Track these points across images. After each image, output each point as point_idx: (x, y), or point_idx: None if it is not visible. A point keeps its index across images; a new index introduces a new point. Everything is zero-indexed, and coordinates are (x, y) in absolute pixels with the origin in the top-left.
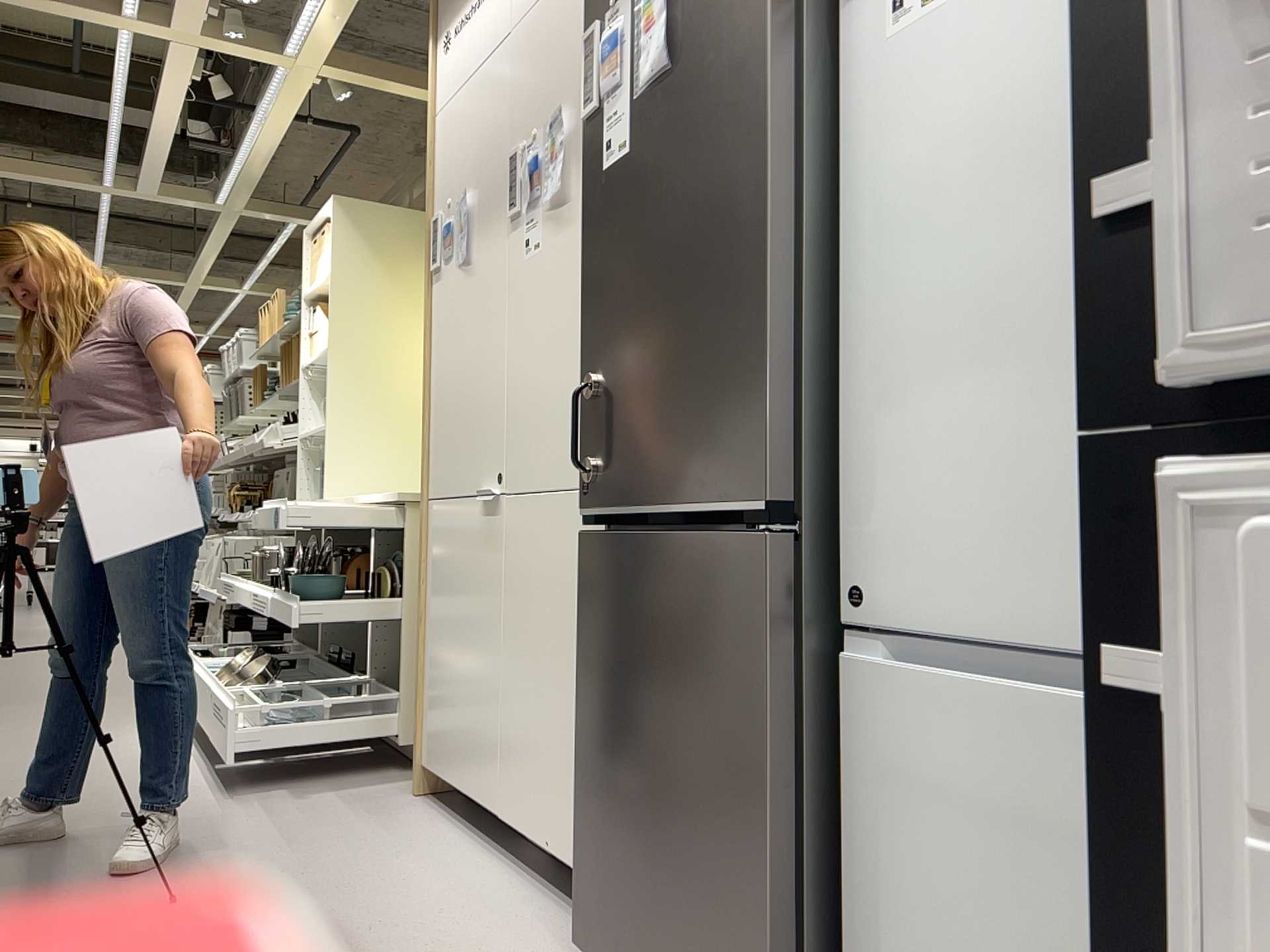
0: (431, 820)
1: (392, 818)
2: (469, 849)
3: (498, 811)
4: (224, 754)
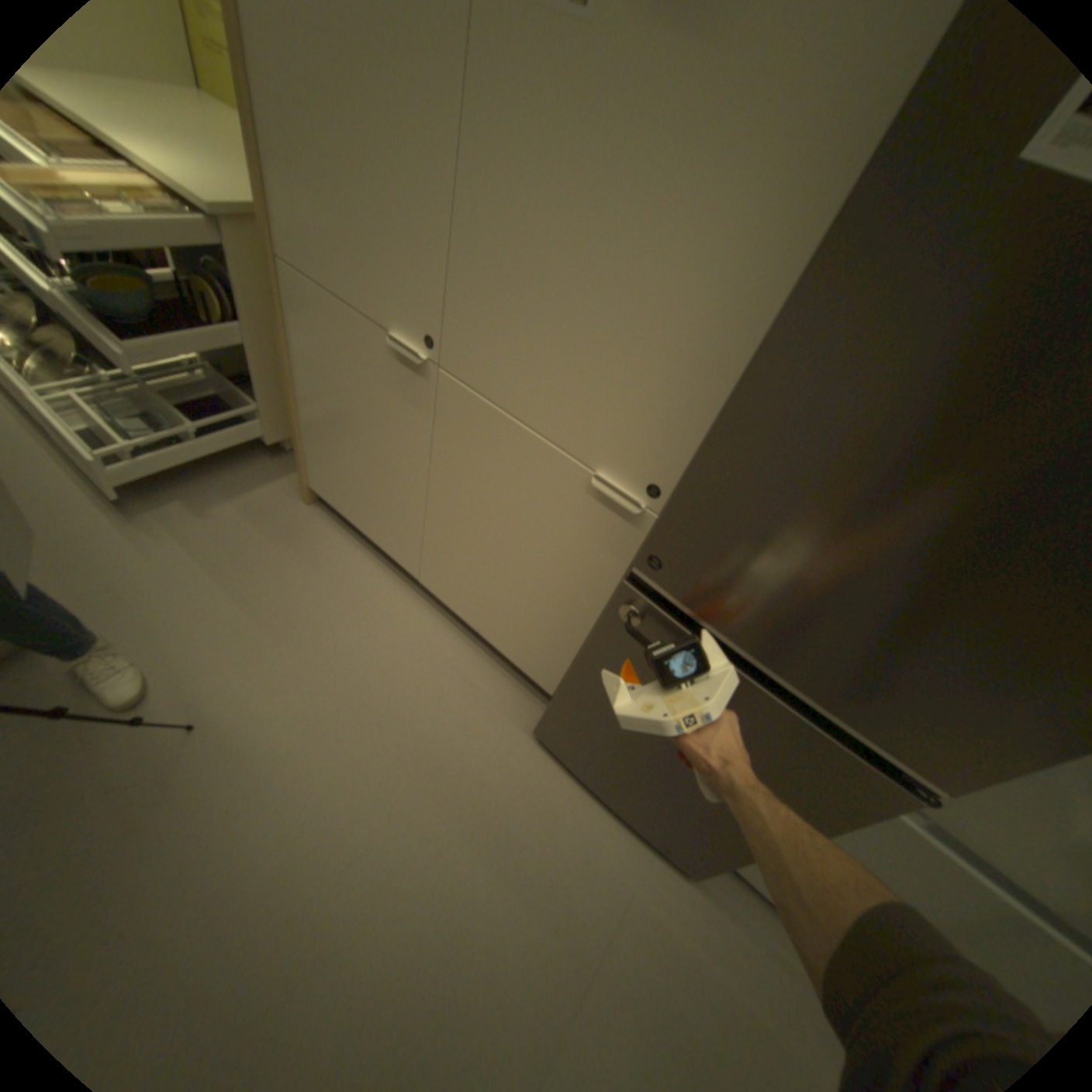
0: (341, 544)
1: (308, 544)
2: (392, 586)
3: (420, 576)
4: (100, 483)
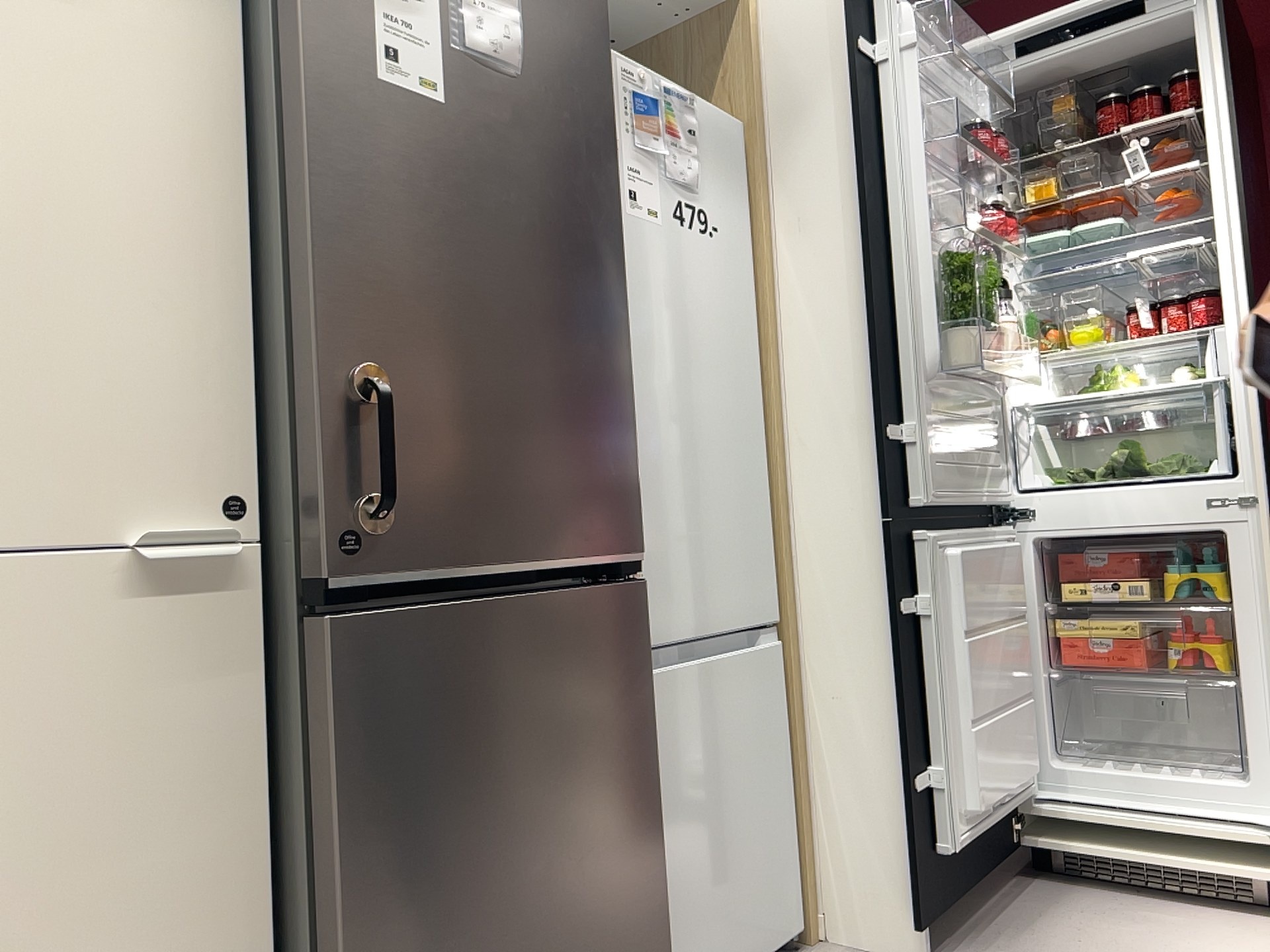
0: None
1: None
2: None
3: None
4: None
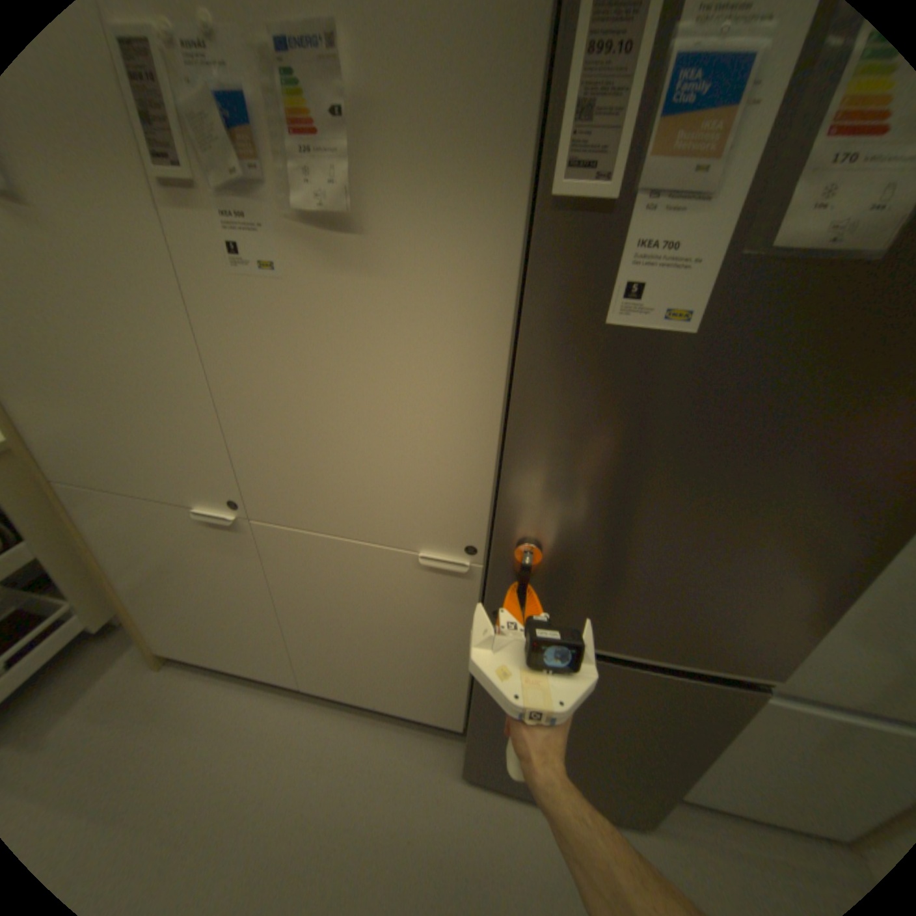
0: (205, 693)
1: (170, 713)
2: (273, 708)
3: (297, 687)
4: None
